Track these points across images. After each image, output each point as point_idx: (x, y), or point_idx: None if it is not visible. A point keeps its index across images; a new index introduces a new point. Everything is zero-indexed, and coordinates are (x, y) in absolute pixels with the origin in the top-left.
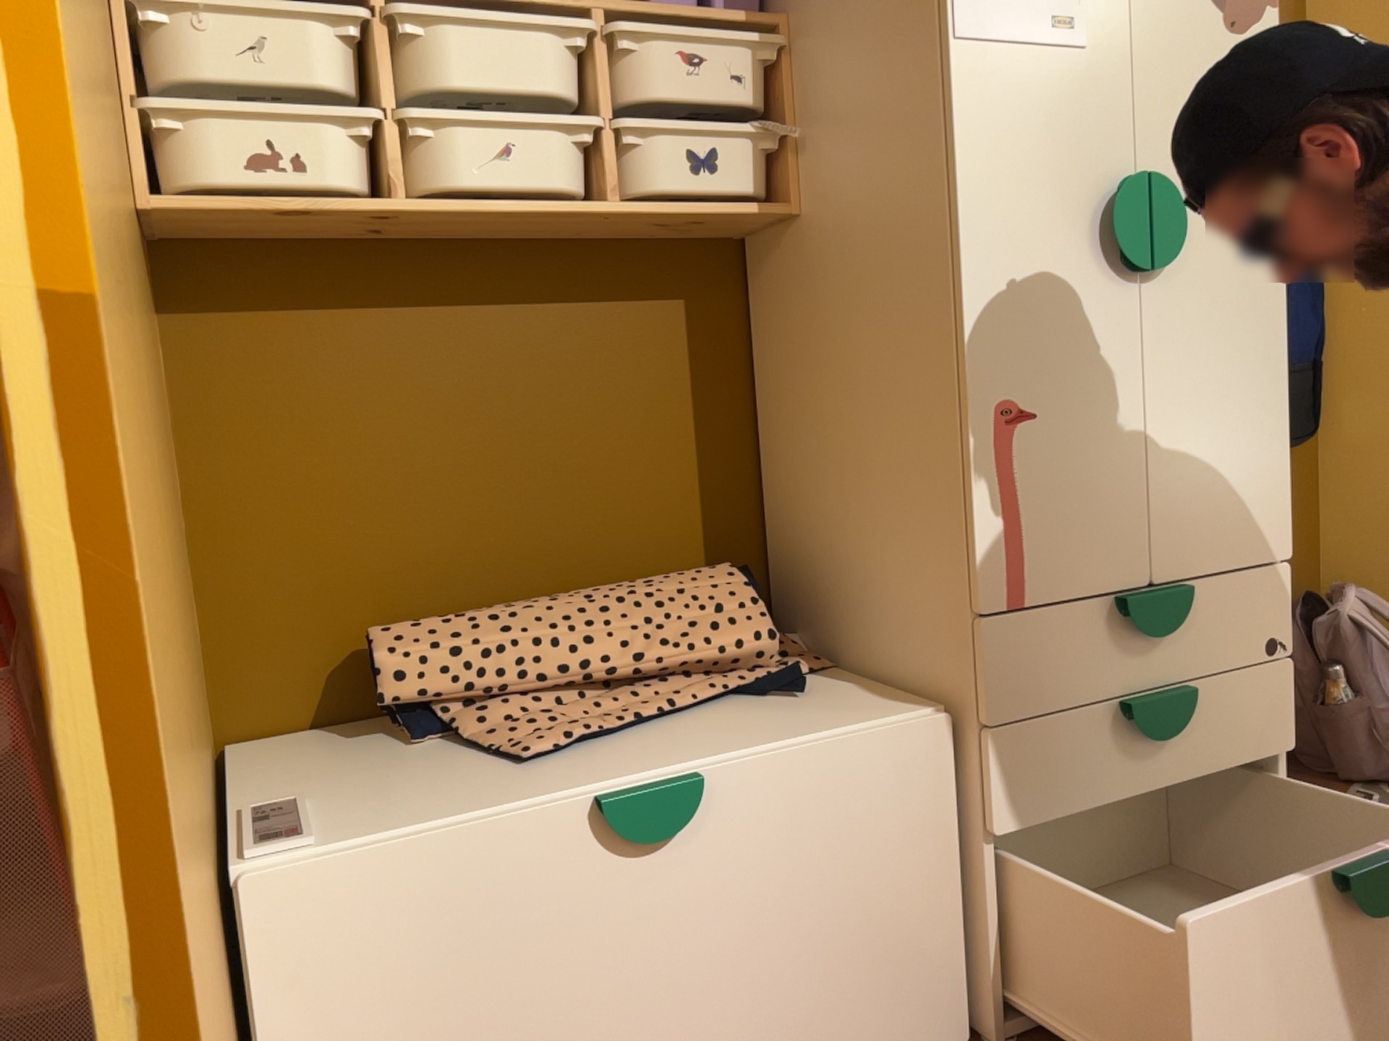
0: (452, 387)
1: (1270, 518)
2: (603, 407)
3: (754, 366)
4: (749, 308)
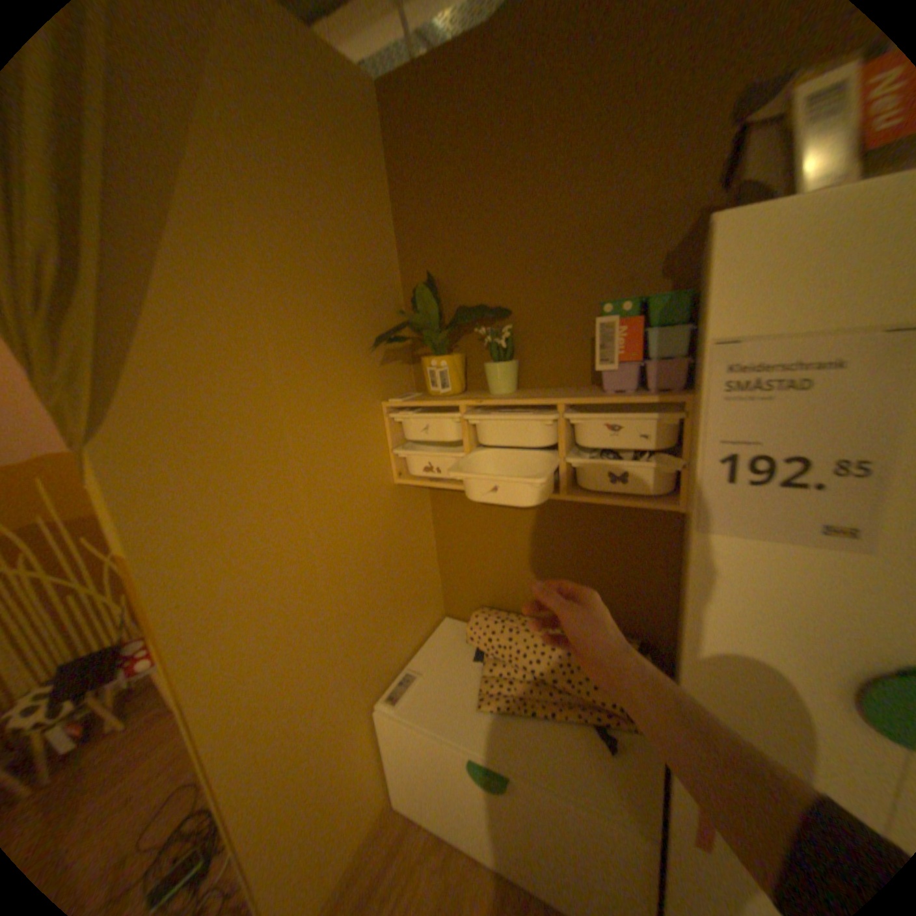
0: (519, 529)
1: None
2: (587, 551)
3: (681, 553)
4: (682, 523)
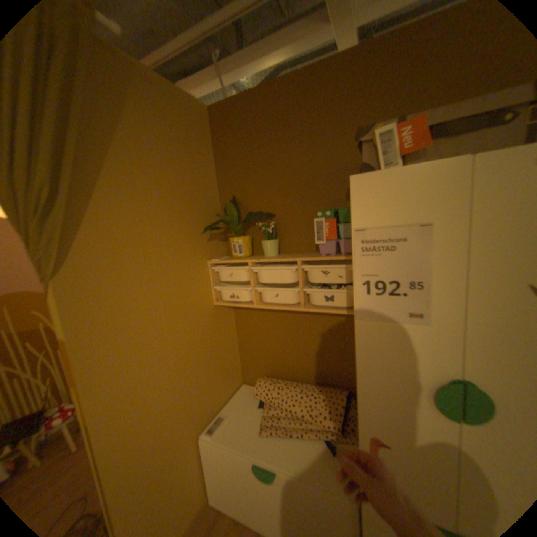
0: (282, 329)
1: None
2: (318, 340)
3: None
4: None
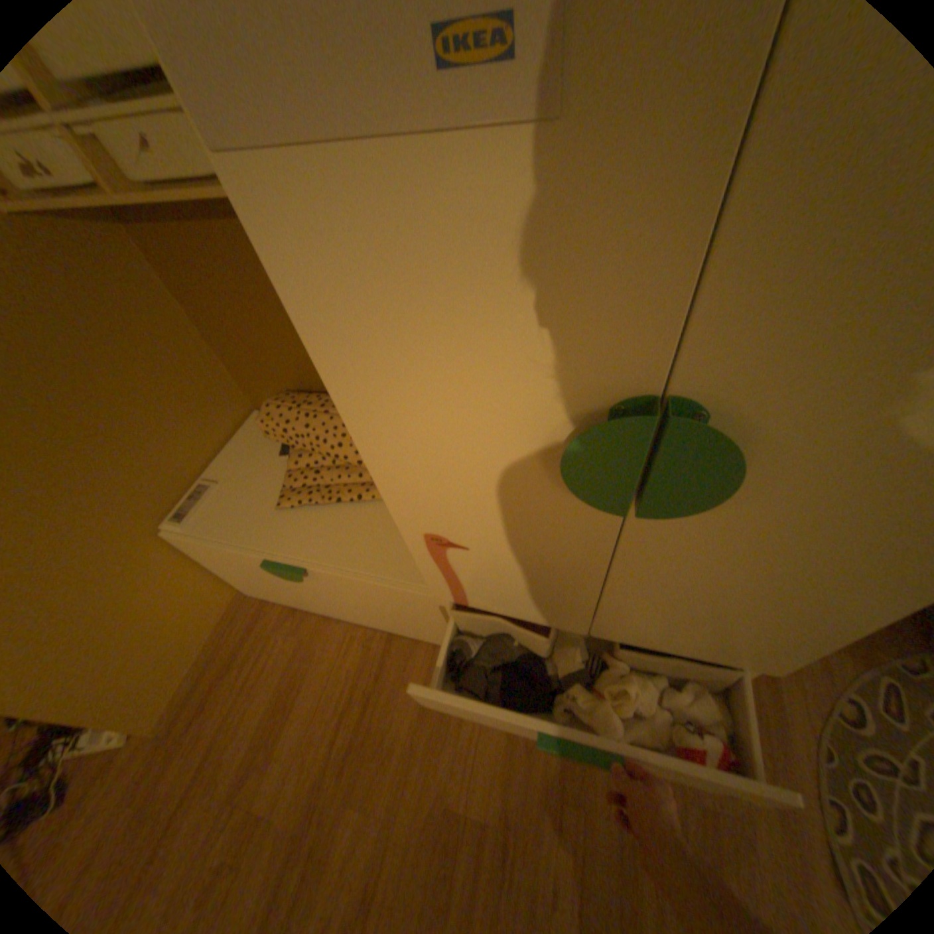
0: None
1: (761, 658)
2: None
3: None
4: None
